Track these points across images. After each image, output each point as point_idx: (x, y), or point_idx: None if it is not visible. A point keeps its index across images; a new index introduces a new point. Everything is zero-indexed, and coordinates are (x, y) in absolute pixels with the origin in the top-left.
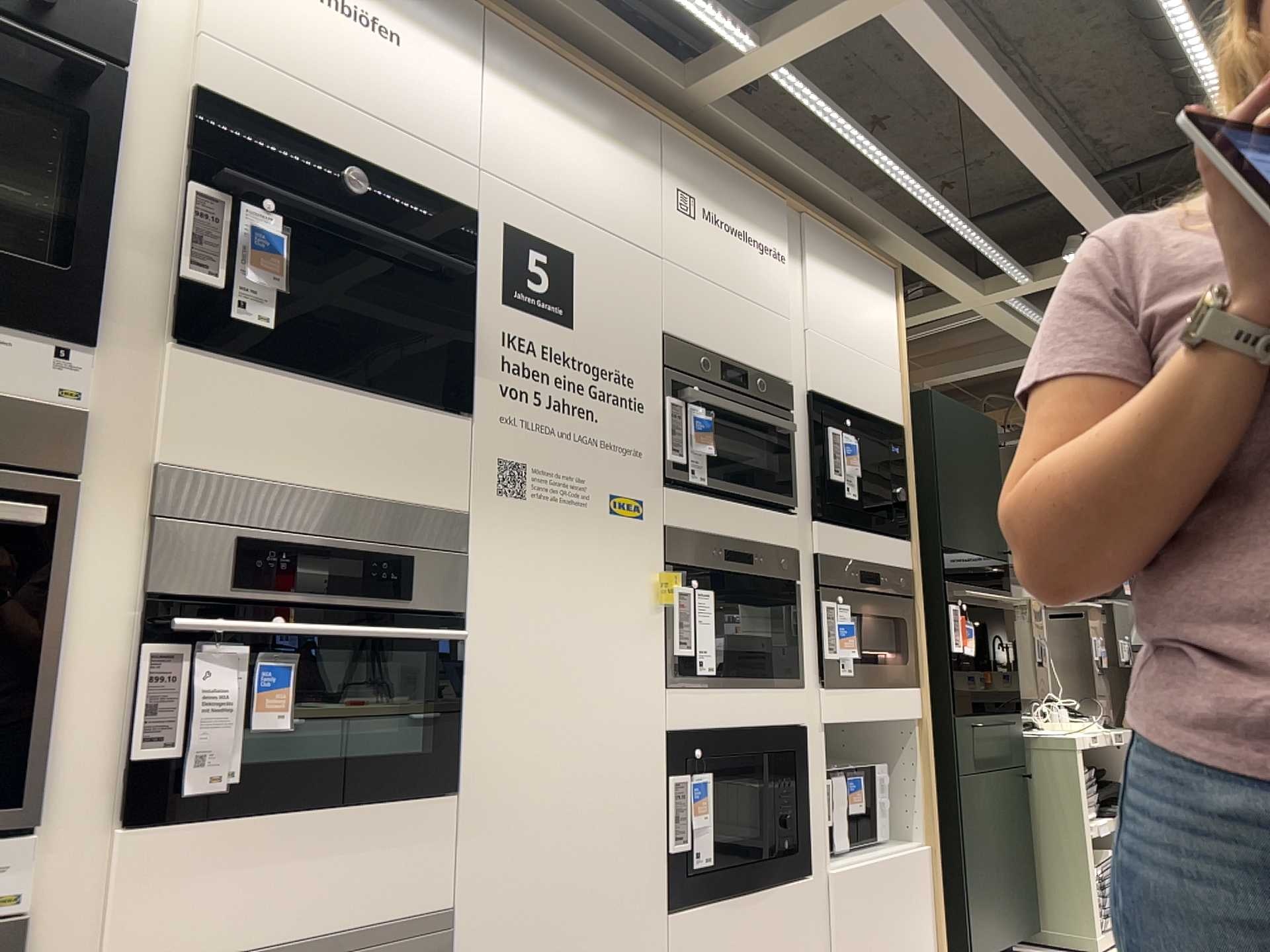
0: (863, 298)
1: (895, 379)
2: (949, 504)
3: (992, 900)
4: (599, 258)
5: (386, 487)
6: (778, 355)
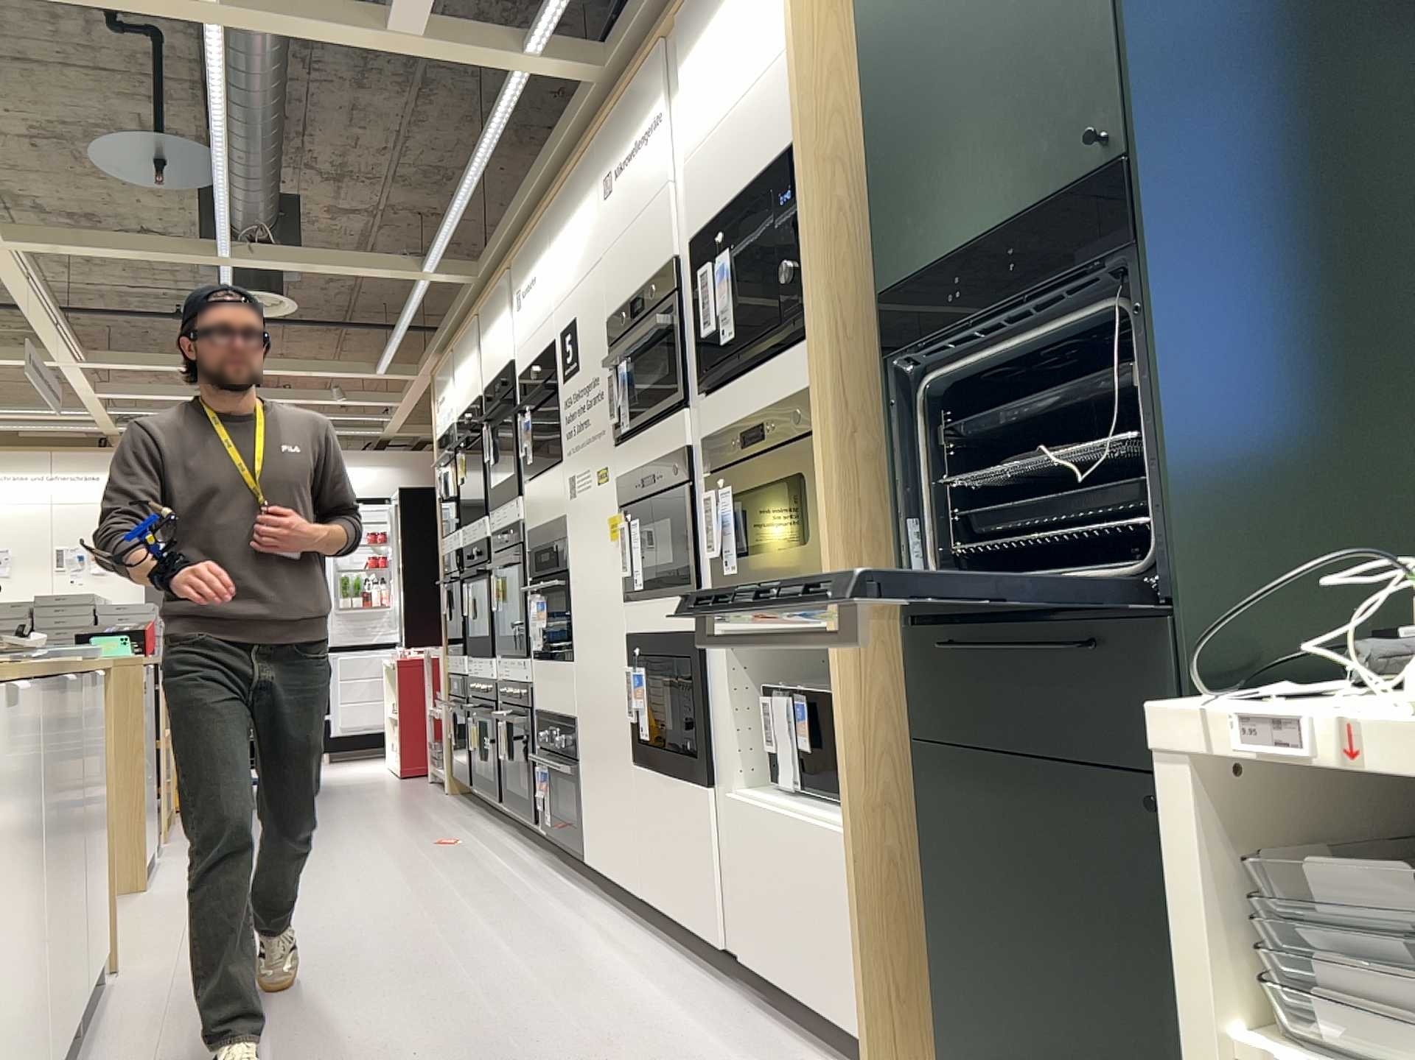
0: (738, 6)
1: (788, 67)
2: (905, 181)
3: (1025, 1043)
4: (582, 304)
5: (550, 515)
6: (664, 239)
